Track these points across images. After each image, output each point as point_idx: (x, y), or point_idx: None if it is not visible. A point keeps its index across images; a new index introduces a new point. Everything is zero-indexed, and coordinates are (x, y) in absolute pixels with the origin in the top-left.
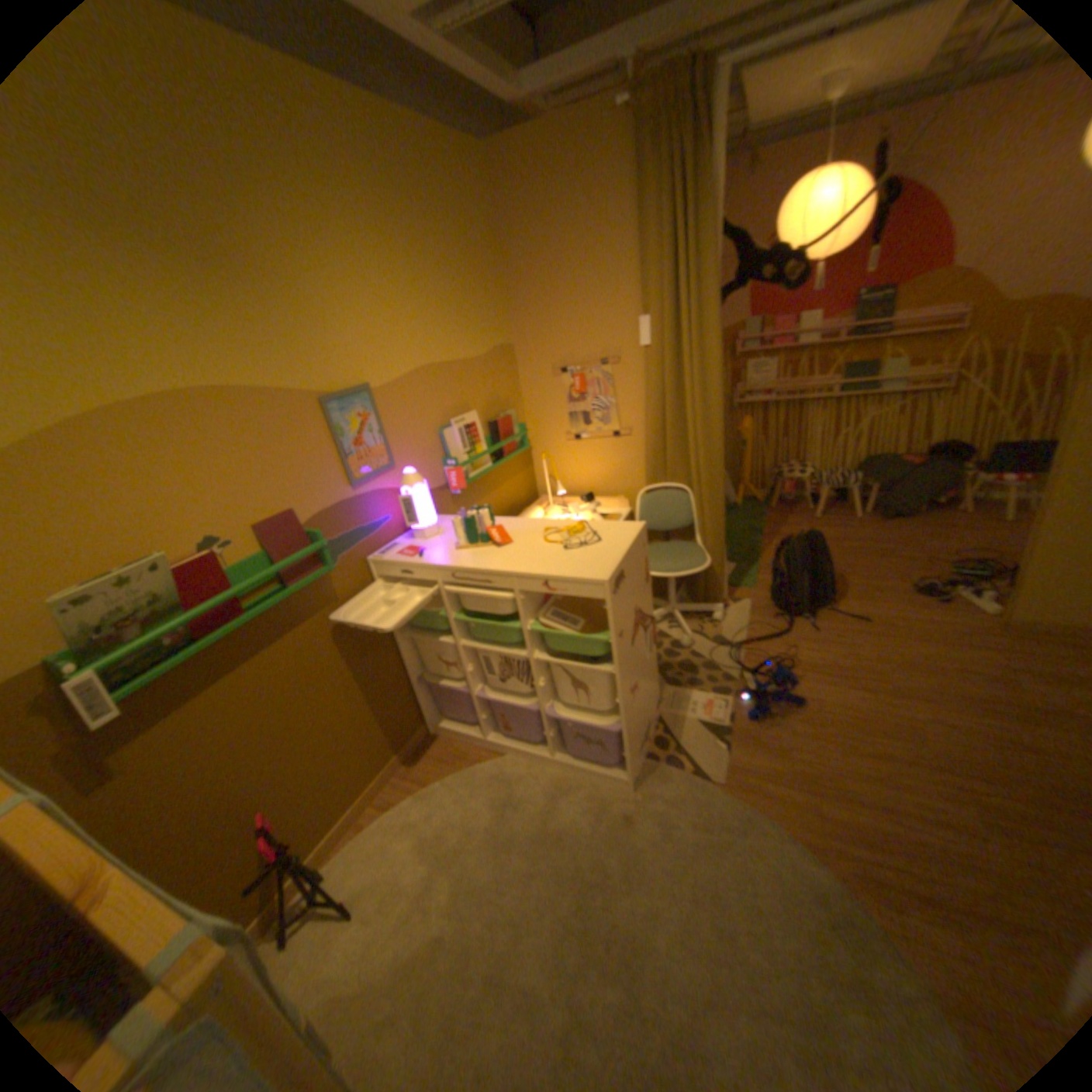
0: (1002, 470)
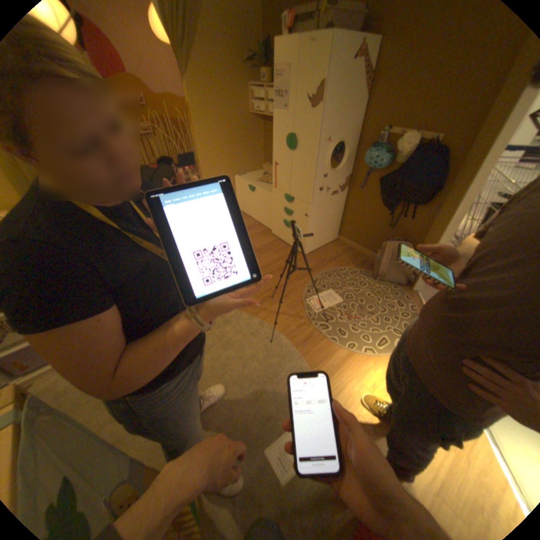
0: (182, 167)
